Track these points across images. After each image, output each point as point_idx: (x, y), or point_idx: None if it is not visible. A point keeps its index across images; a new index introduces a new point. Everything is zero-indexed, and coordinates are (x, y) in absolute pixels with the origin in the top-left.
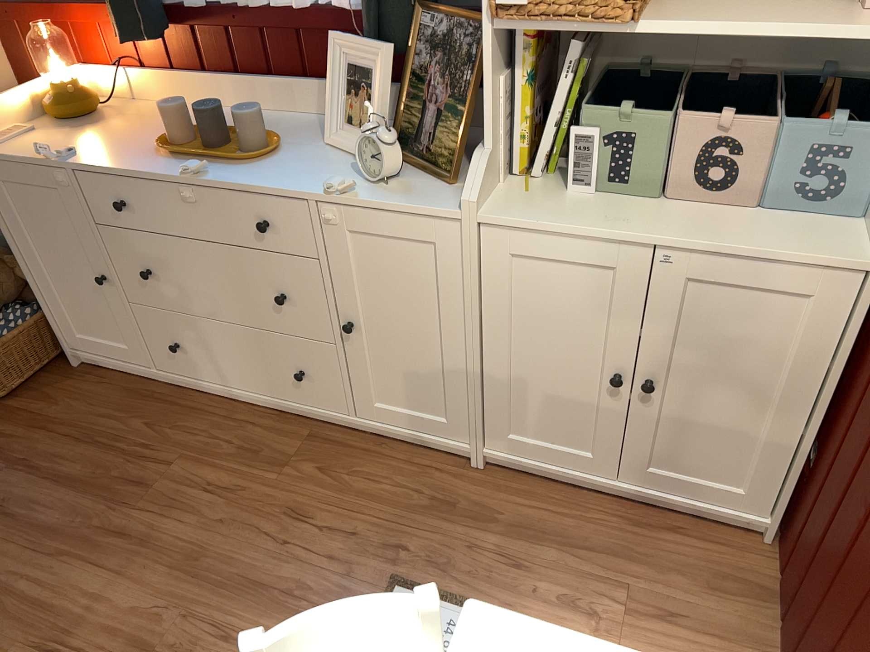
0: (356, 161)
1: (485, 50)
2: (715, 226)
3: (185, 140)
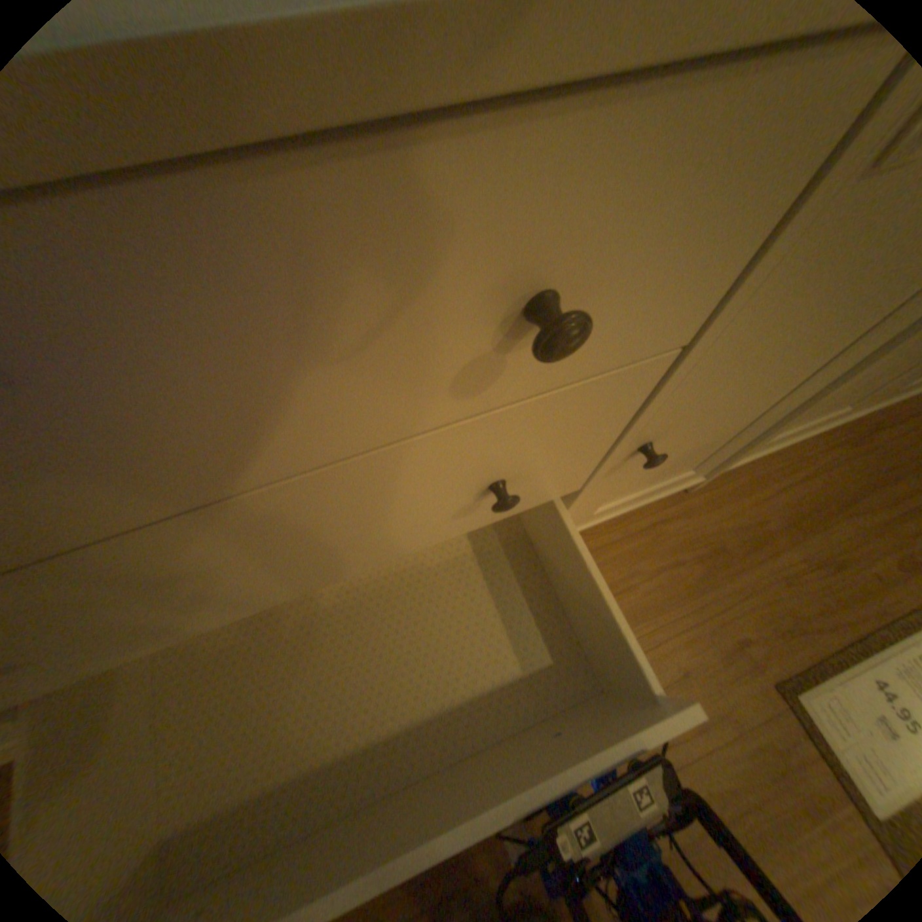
0: None
1: None
2: None
3: None
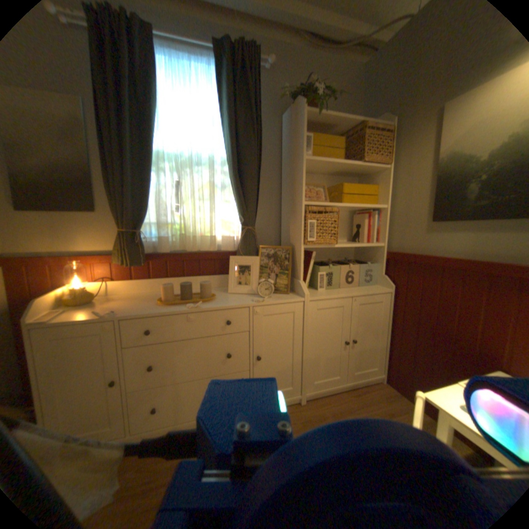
0: (245, 294)
1: (300, 251)
2: (358, 290)
3: (170, 297)
